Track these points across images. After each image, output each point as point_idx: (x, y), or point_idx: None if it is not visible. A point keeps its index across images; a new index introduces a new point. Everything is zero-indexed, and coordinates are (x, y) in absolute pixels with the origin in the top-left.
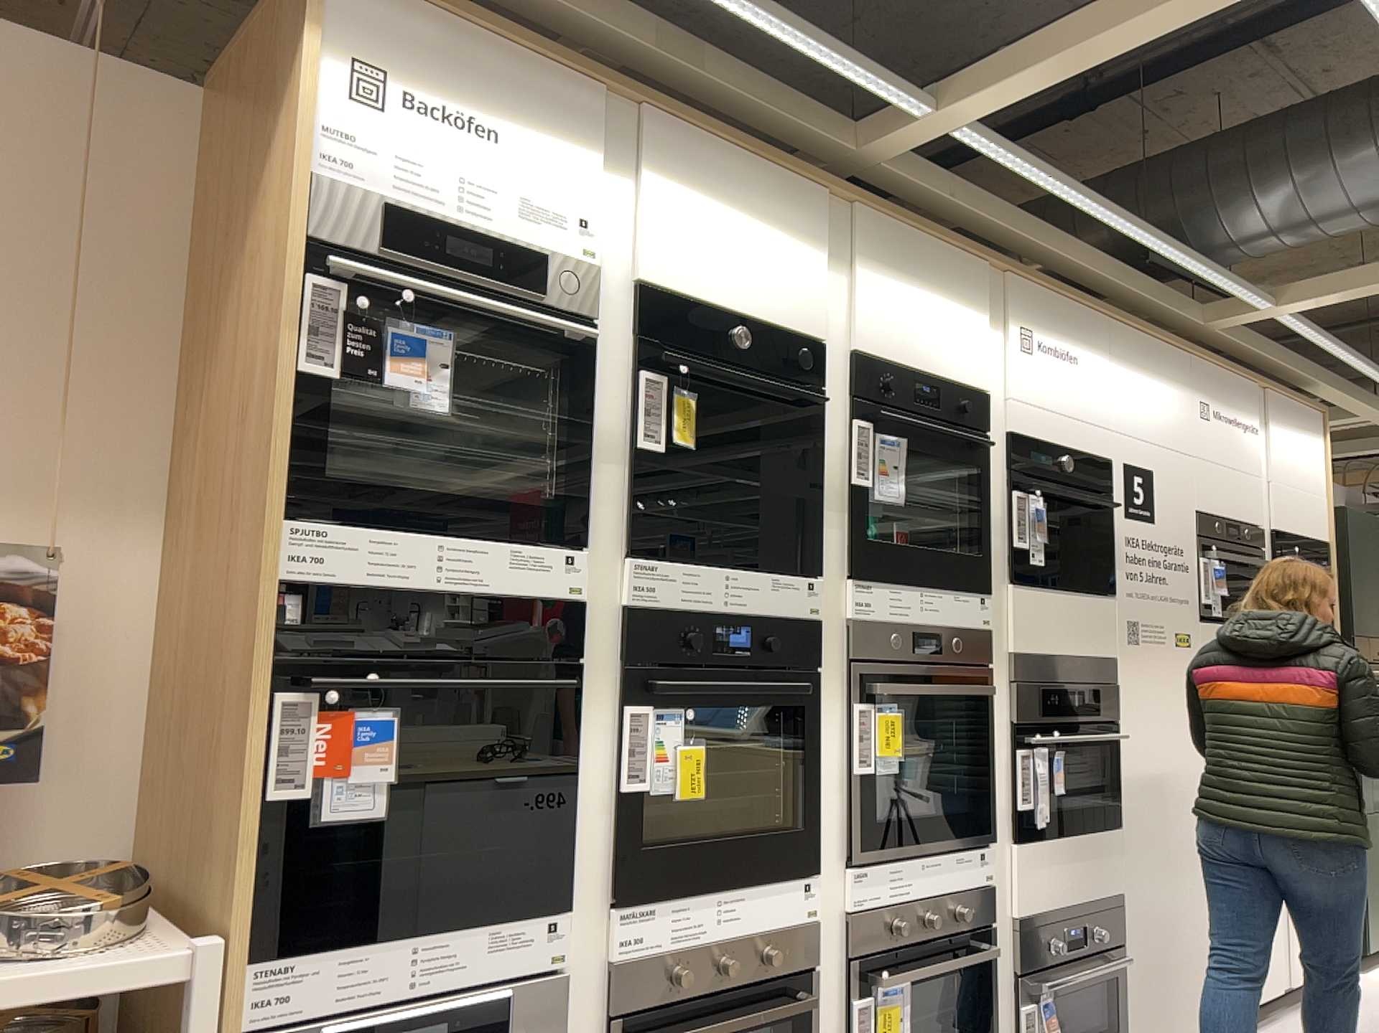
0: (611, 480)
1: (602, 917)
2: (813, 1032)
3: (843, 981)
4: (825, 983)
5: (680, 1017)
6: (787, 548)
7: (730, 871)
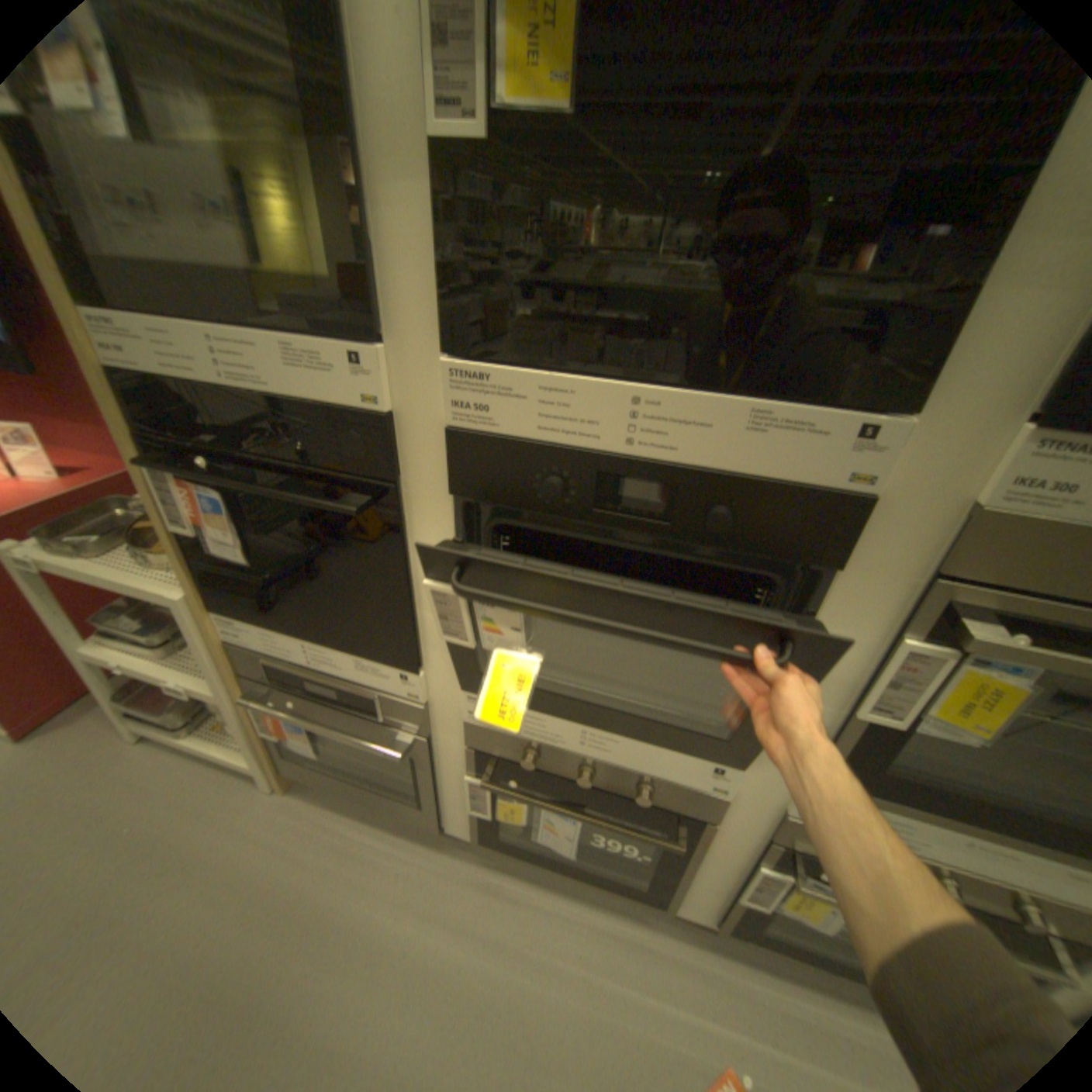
0: (406, 212)
1: (455, 694)
2: (707, 864)
3: (761, 861)
4: (738, 849)
5: (534, 785)
6: (844, 343)
7: (602, 727)
